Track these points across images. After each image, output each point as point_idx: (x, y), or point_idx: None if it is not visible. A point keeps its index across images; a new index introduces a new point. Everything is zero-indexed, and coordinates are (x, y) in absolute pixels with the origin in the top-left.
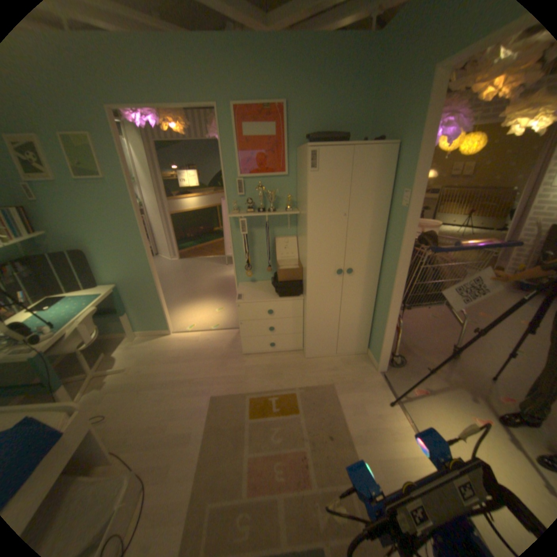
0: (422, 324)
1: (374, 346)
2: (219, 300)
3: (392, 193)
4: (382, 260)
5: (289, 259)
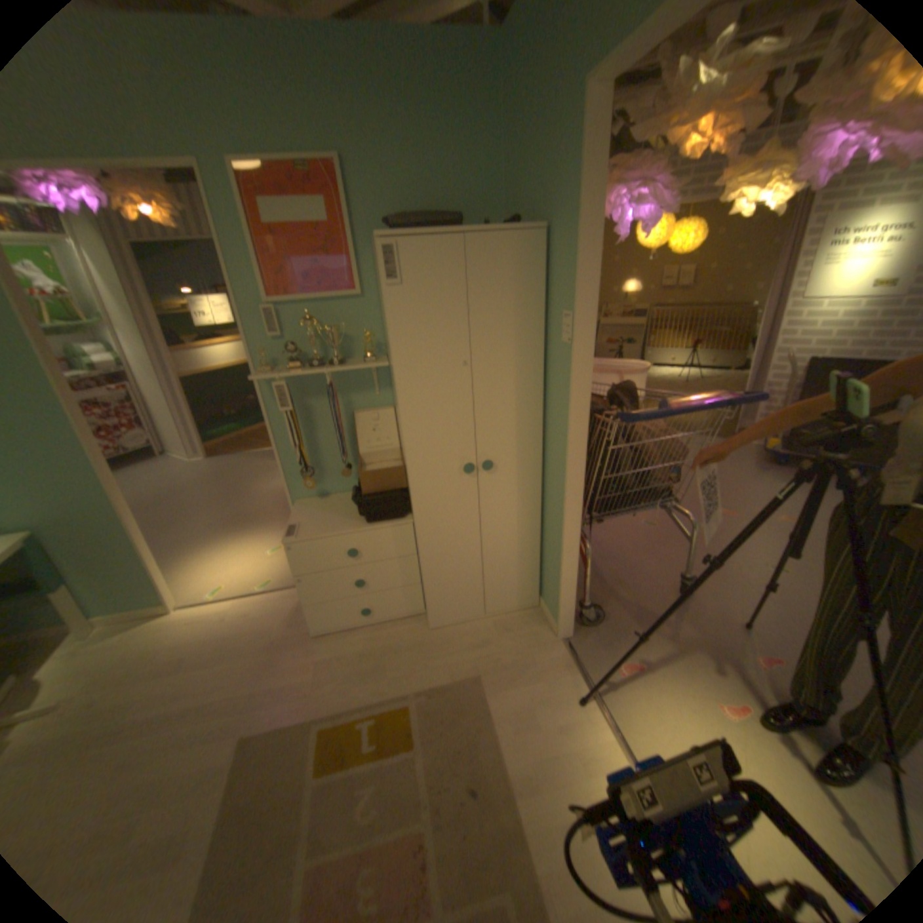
0: (629, 539)
1: (548, 593)
2: (275, 531)
3: (546, 319)
4: (543, 440)
5: (383, 449)
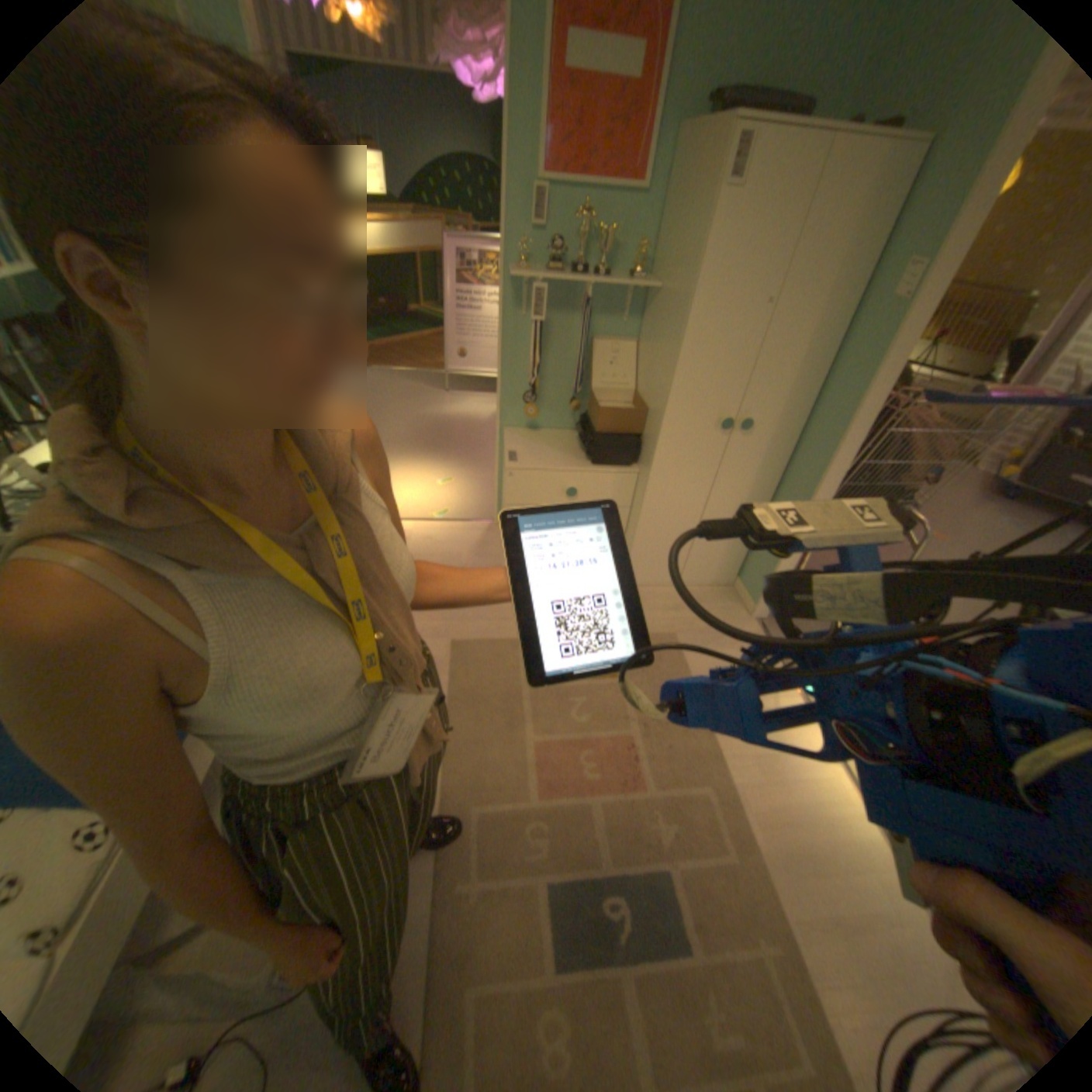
0: None
1: (753, 573)
2: (442, 463)
3: (877, 264)
4: (812, 408)
5: (617, 388)
